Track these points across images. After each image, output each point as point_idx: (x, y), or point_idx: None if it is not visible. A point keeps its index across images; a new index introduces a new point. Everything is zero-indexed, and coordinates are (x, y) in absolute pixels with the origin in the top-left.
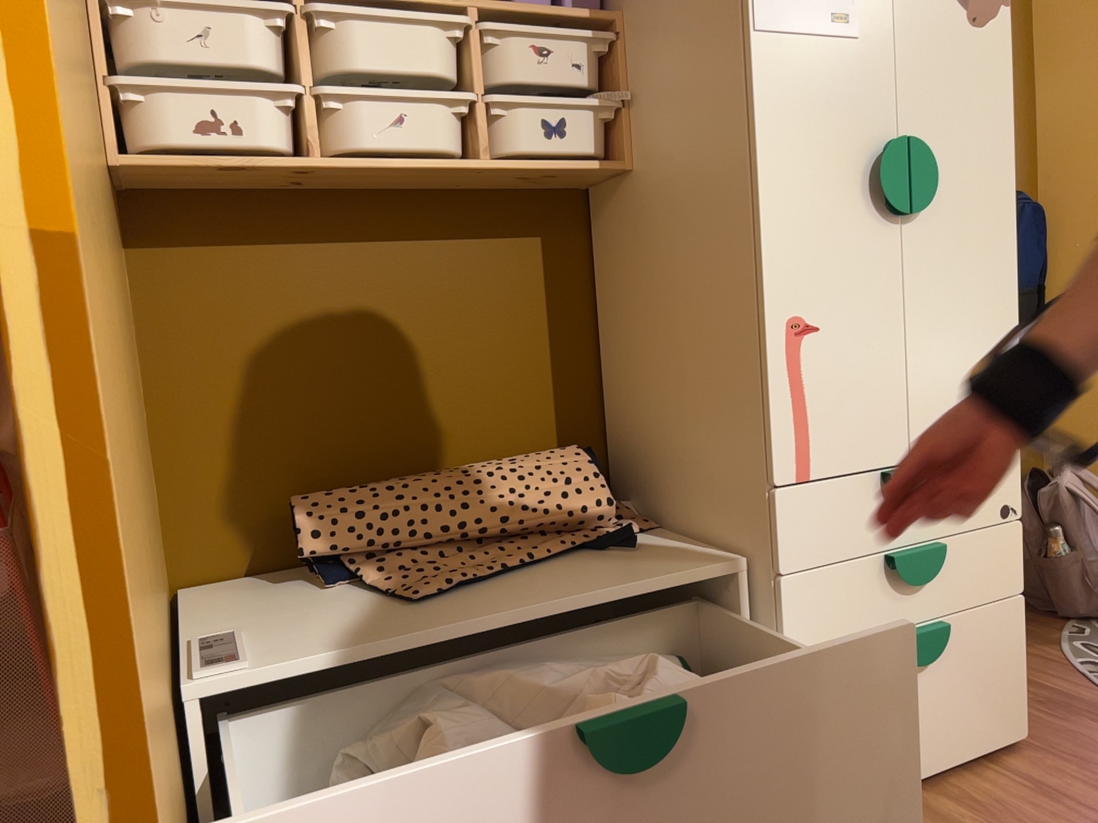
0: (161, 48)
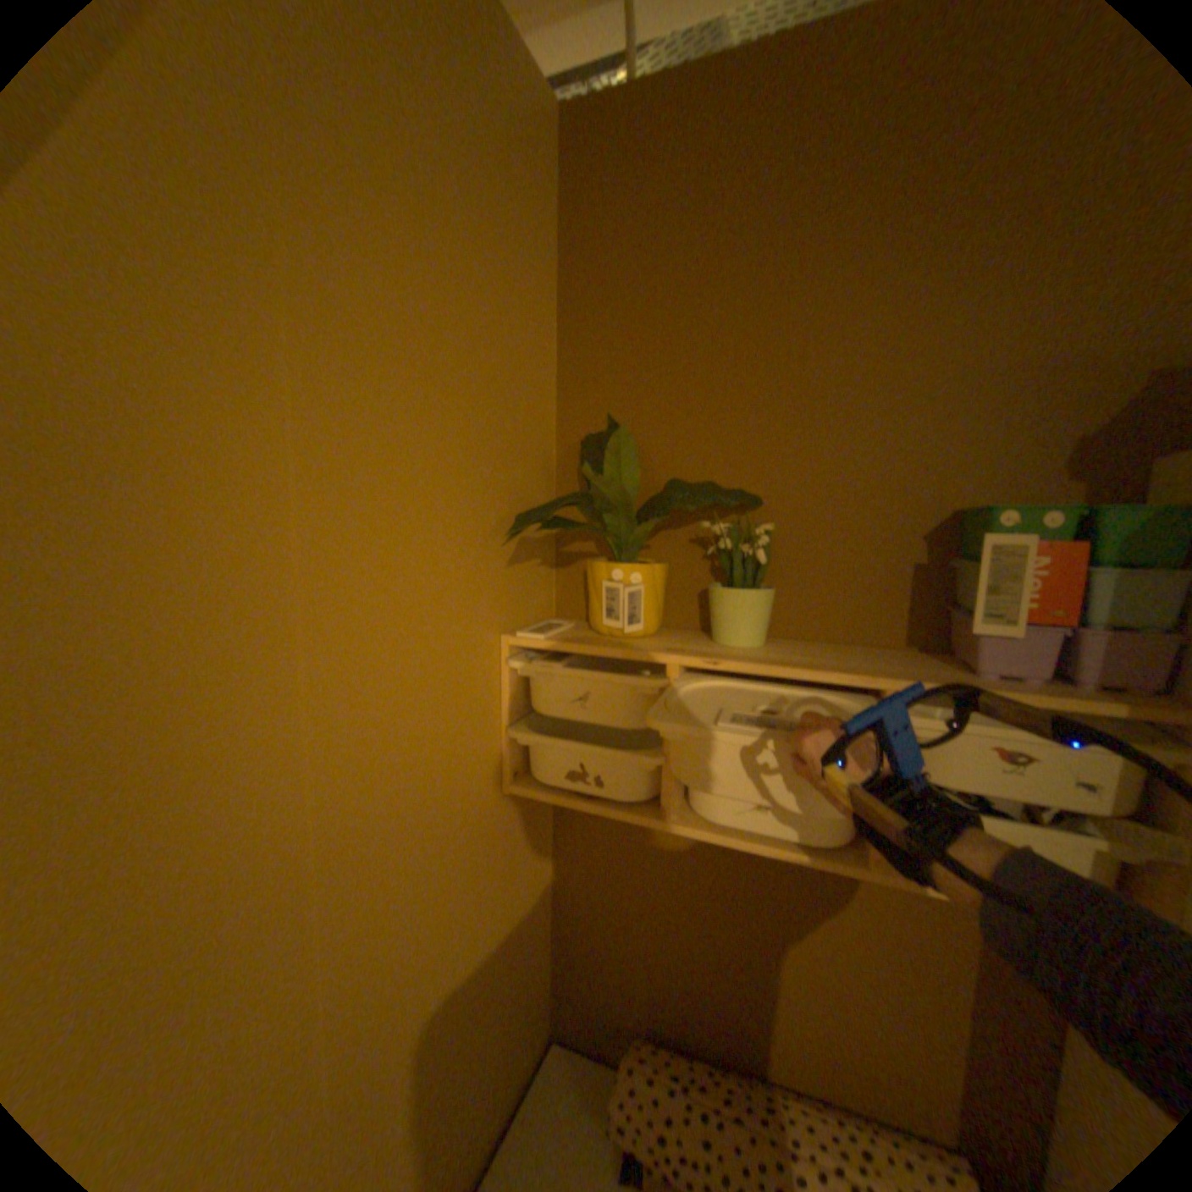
0: (548, 703)
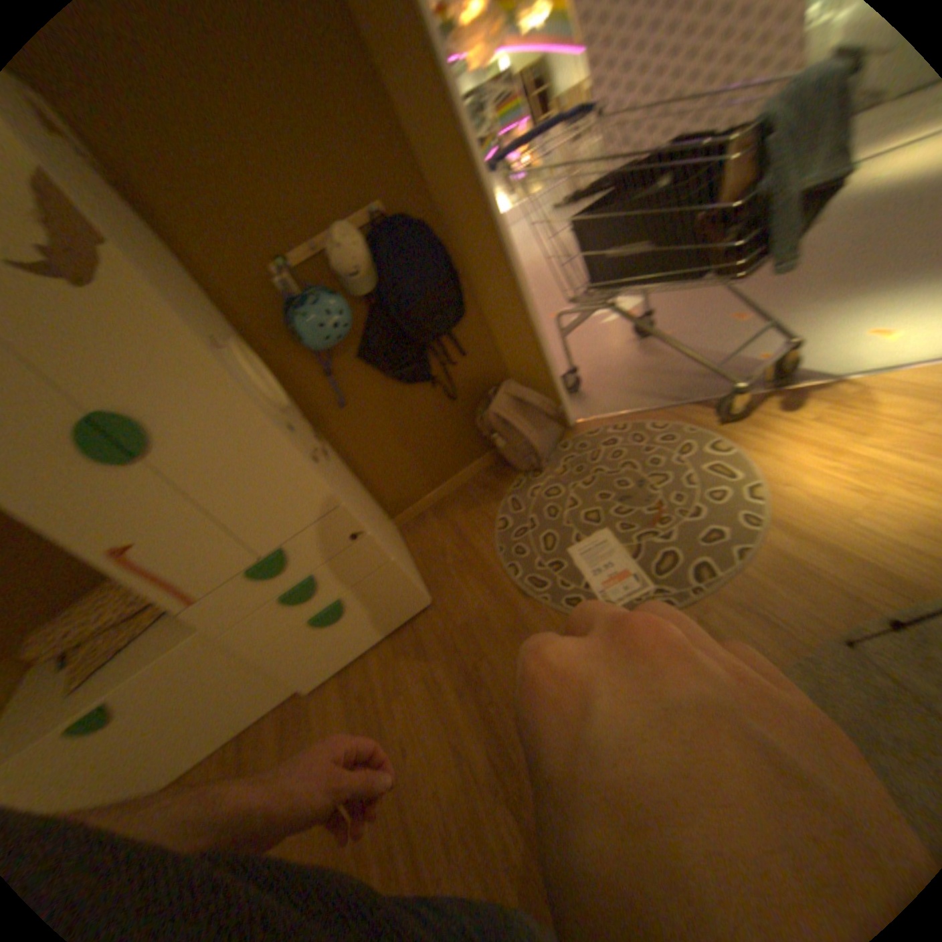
0: None
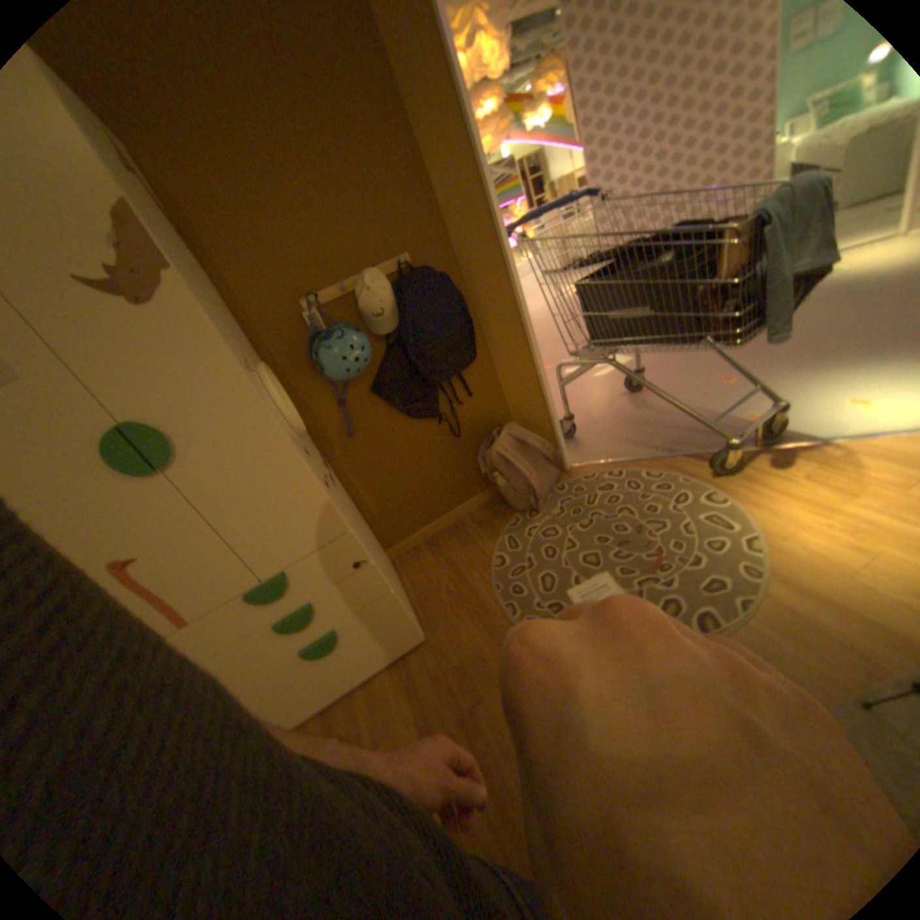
0: None
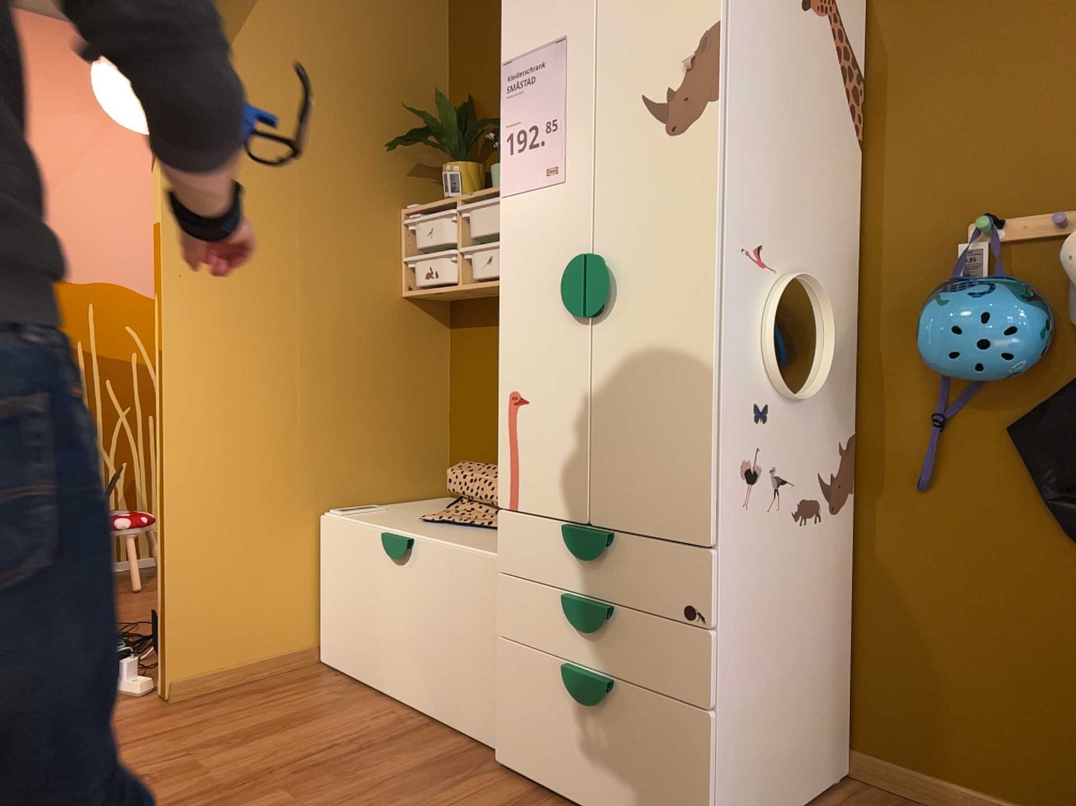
0: (417, 240)
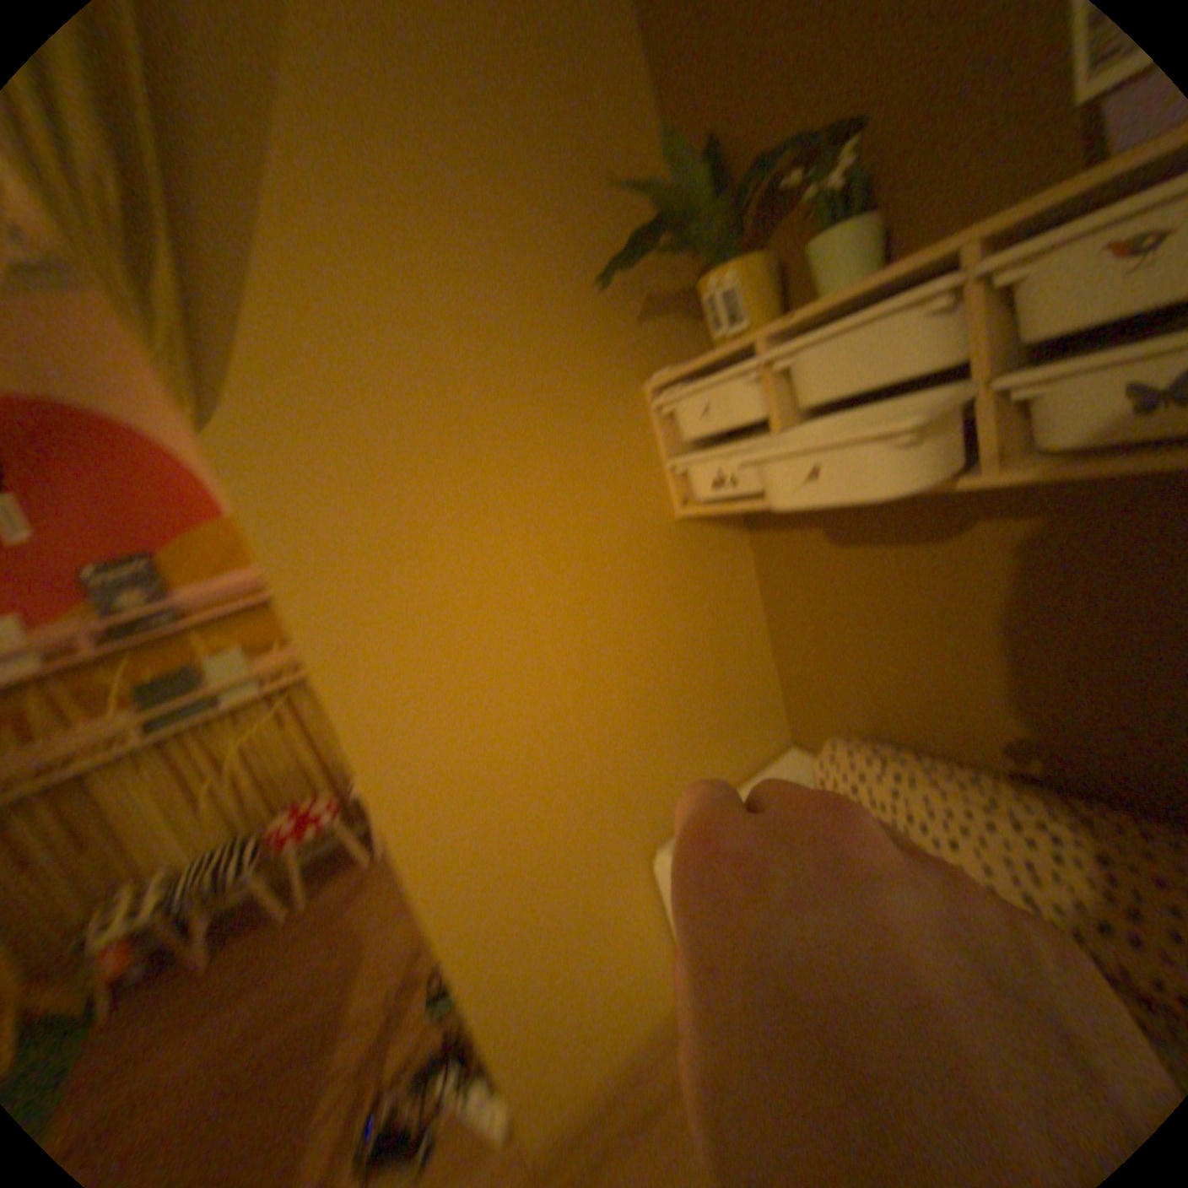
0: (685, 425)
